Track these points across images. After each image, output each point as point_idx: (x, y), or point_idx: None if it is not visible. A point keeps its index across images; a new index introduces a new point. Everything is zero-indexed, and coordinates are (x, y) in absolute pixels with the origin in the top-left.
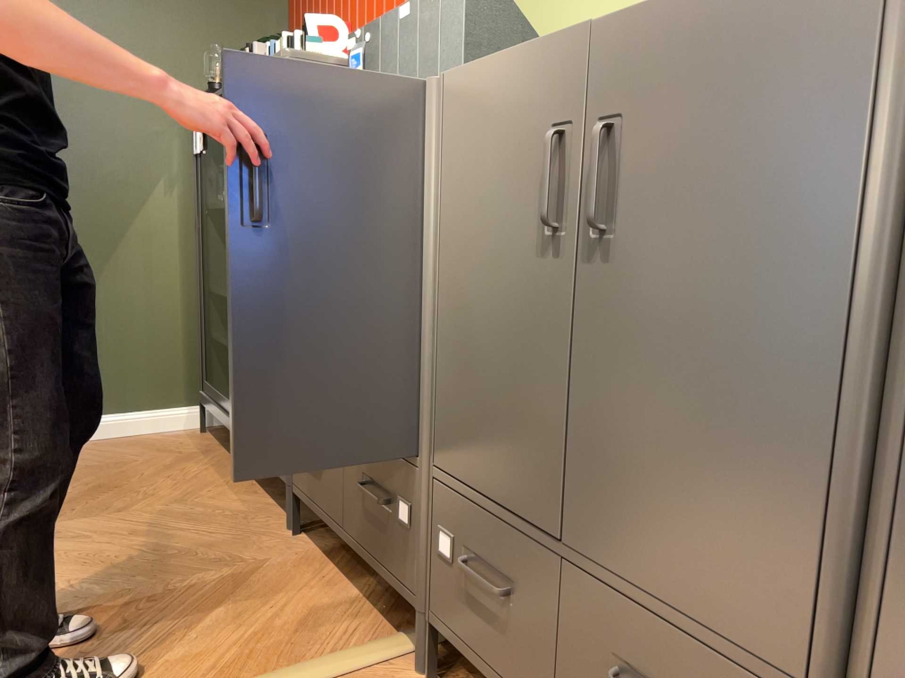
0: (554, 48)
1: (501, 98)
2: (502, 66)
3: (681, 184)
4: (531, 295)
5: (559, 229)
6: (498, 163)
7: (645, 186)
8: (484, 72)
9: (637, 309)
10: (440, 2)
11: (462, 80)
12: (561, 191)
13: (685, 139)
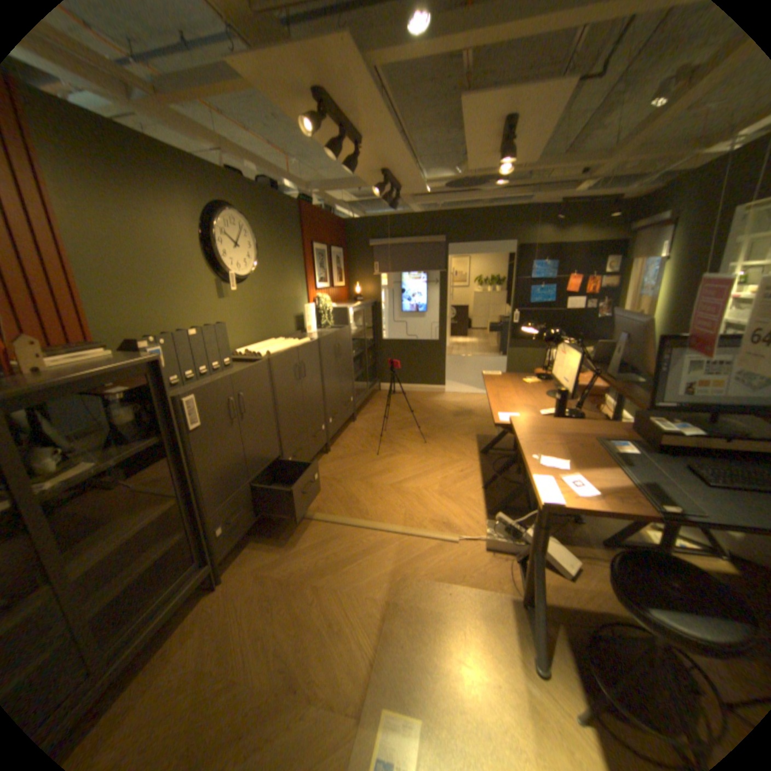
0: (293, 351)
1: (286, 361)
2: (285, 355)
3: (310, 368)
4: (297, 394)
5: (299, 380)
6: (288, 373)
7: (307, 369)
8: (282, 356)
9: (309, 386)
10: (216, 330)
11: (277, 358)
12: (298, 374)
13: (309, 362)
